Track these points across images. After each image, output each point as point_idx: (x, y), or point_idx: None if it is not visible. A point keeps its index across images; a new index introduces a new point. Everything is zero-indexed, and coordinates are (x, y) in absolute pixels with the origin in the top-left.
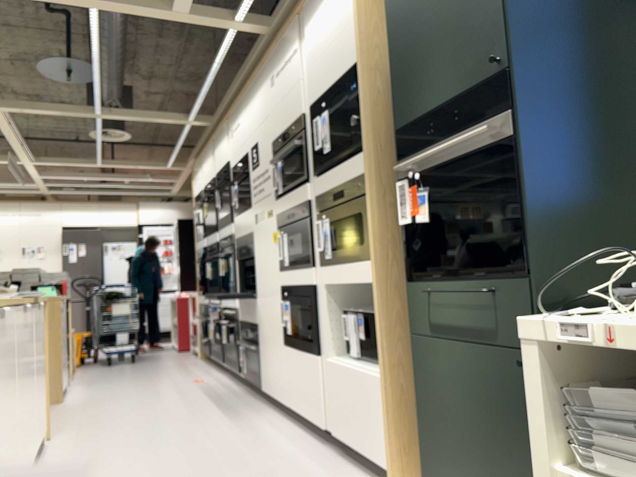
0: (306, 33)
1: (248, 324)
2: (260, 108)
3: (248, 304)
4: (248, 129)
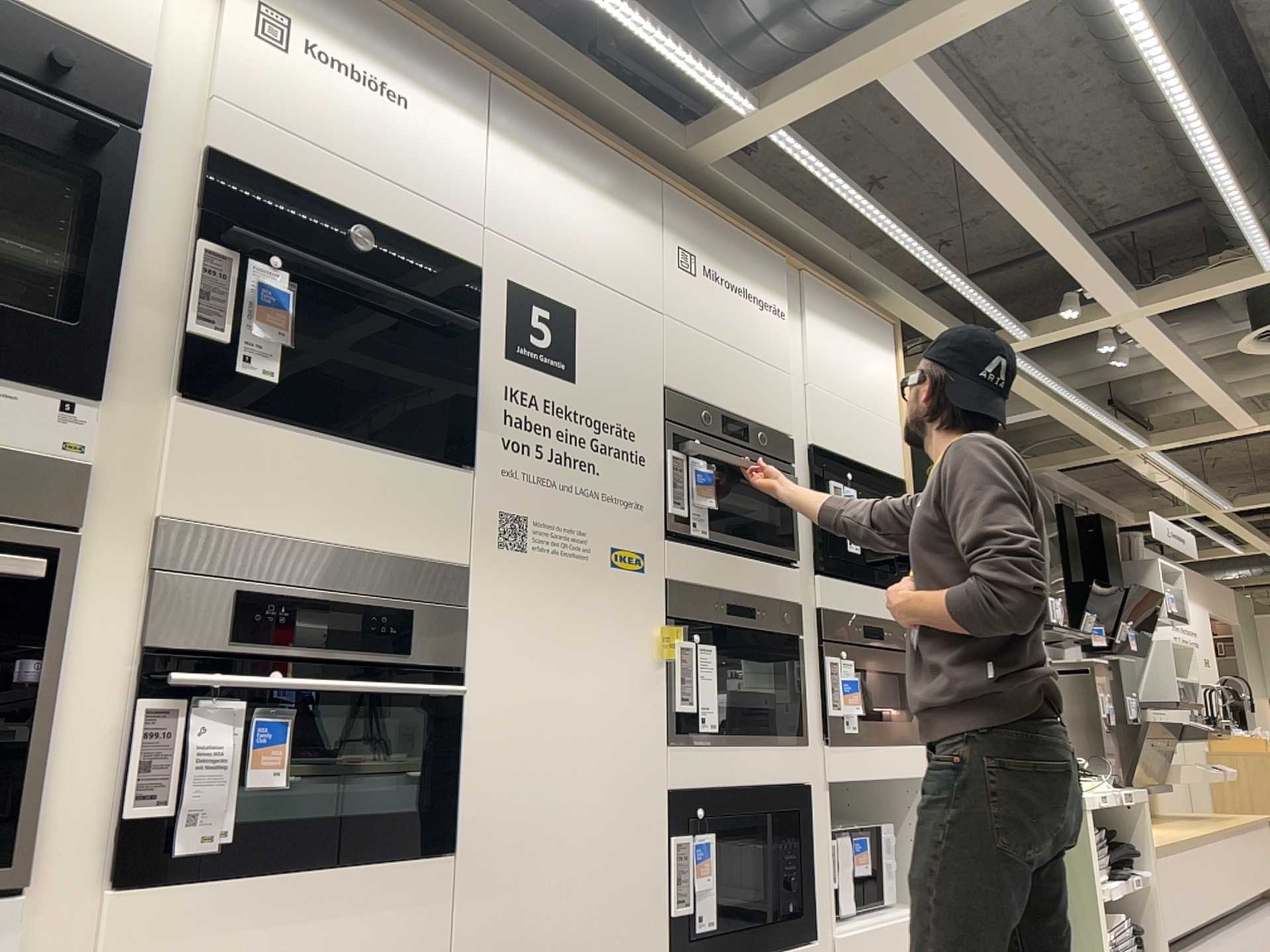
0: (808, 321)
1: None
2: (610, 244)
3: (333, 898)
4: (503, 208)
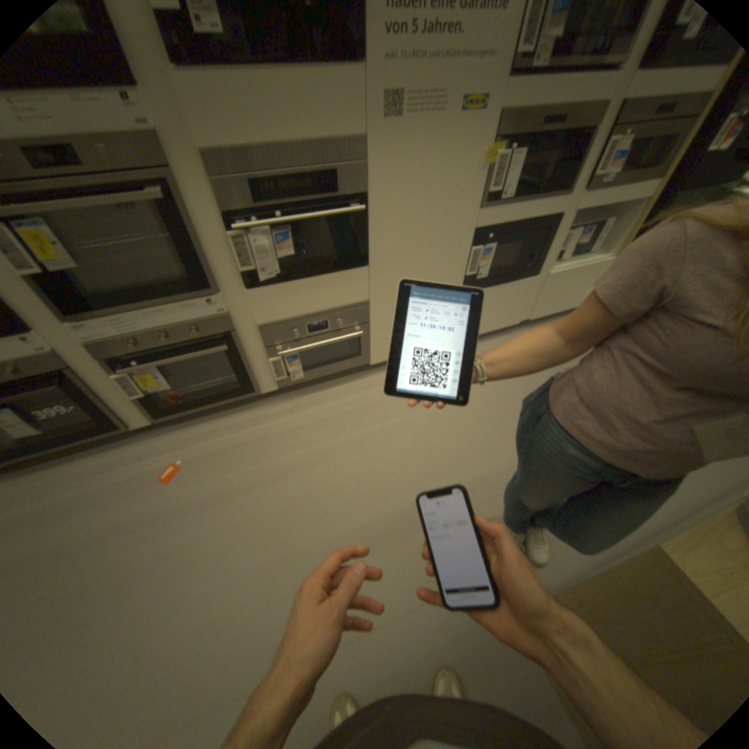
0: None
1: (322, 313)
2: None
3: (322, 283)
4: None
